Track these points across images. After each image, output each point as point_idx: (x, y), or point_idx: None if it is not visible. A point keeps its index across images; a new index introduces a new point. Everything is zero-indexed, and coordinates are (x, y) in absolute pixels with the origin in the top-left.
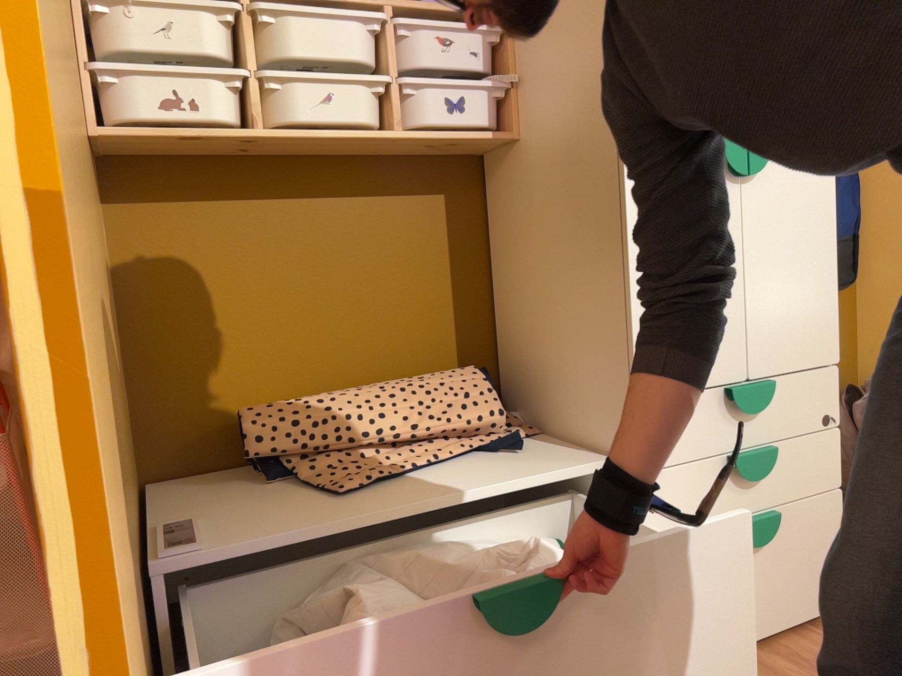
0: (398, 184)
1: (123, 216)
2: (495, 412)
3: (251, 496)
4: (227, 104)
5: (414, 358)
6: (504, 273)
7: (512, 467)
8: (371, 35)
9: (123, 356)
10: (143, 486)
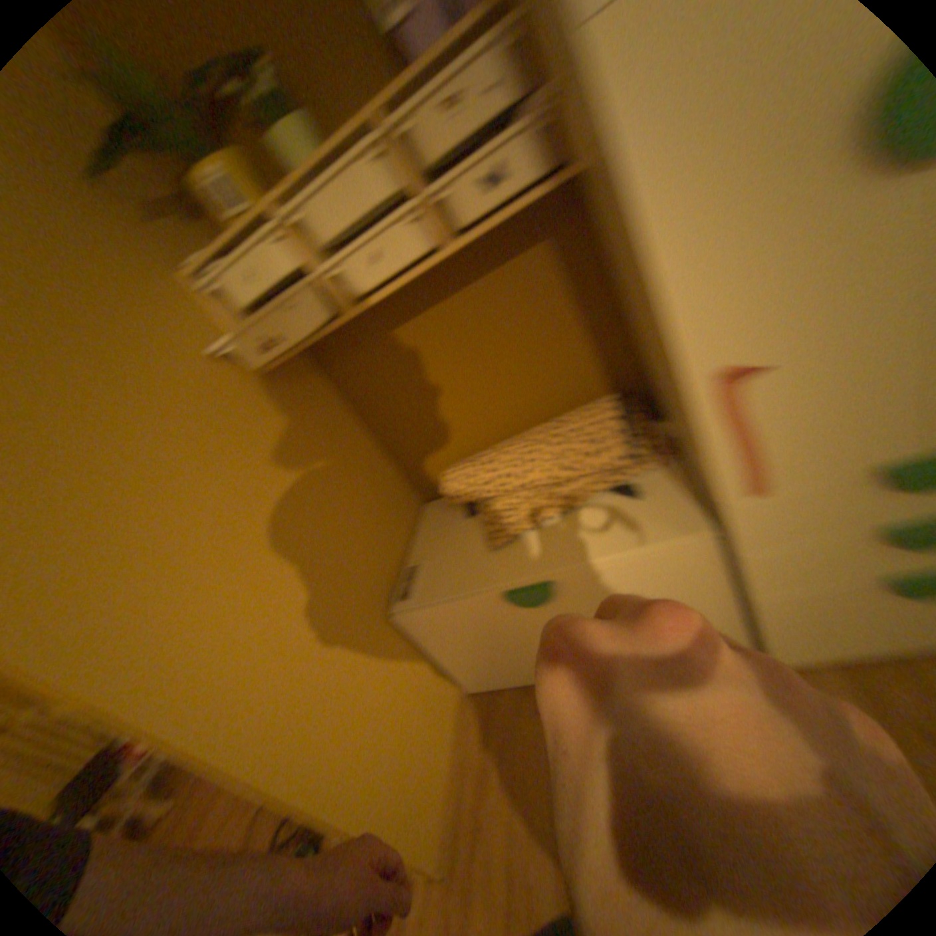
0: (499, 256)
1: (336, 375)
2: (620, 458)
3: (457, 534)
4: (321, 301)
5: (565, 394)
6: (630, 300)
7: (618, 527)
8: (381, 157)
9: (379, 450)
10: (423, 505)
